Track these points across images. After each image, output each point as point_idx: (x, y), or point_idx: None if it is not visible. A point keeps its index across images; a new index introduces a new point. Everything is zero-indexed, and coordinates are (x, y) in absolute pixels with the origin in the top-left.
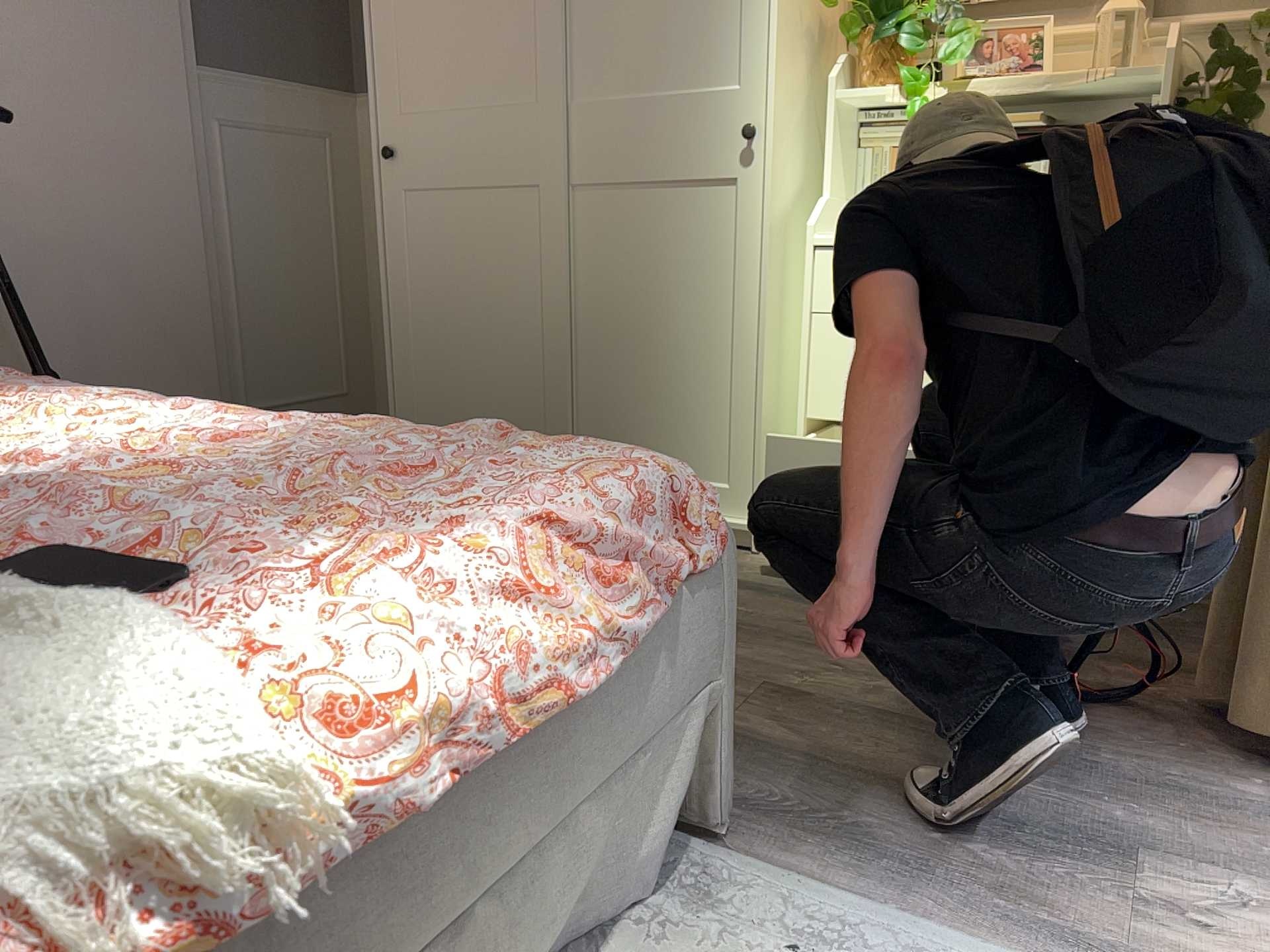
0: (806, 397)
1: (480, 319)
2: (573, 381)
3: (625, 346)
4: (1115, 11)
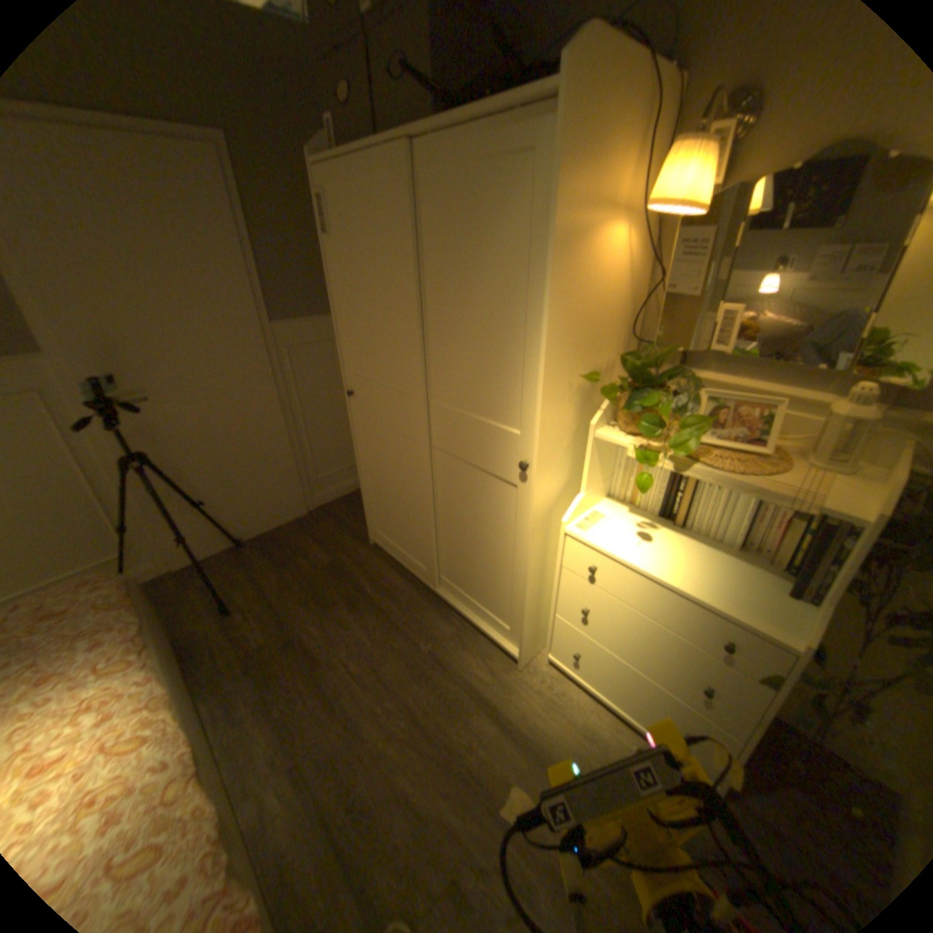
0: (555, 604)
1: (395, 490)
2: (437, 539)
3: (461, 536)
4: (849, 417)
